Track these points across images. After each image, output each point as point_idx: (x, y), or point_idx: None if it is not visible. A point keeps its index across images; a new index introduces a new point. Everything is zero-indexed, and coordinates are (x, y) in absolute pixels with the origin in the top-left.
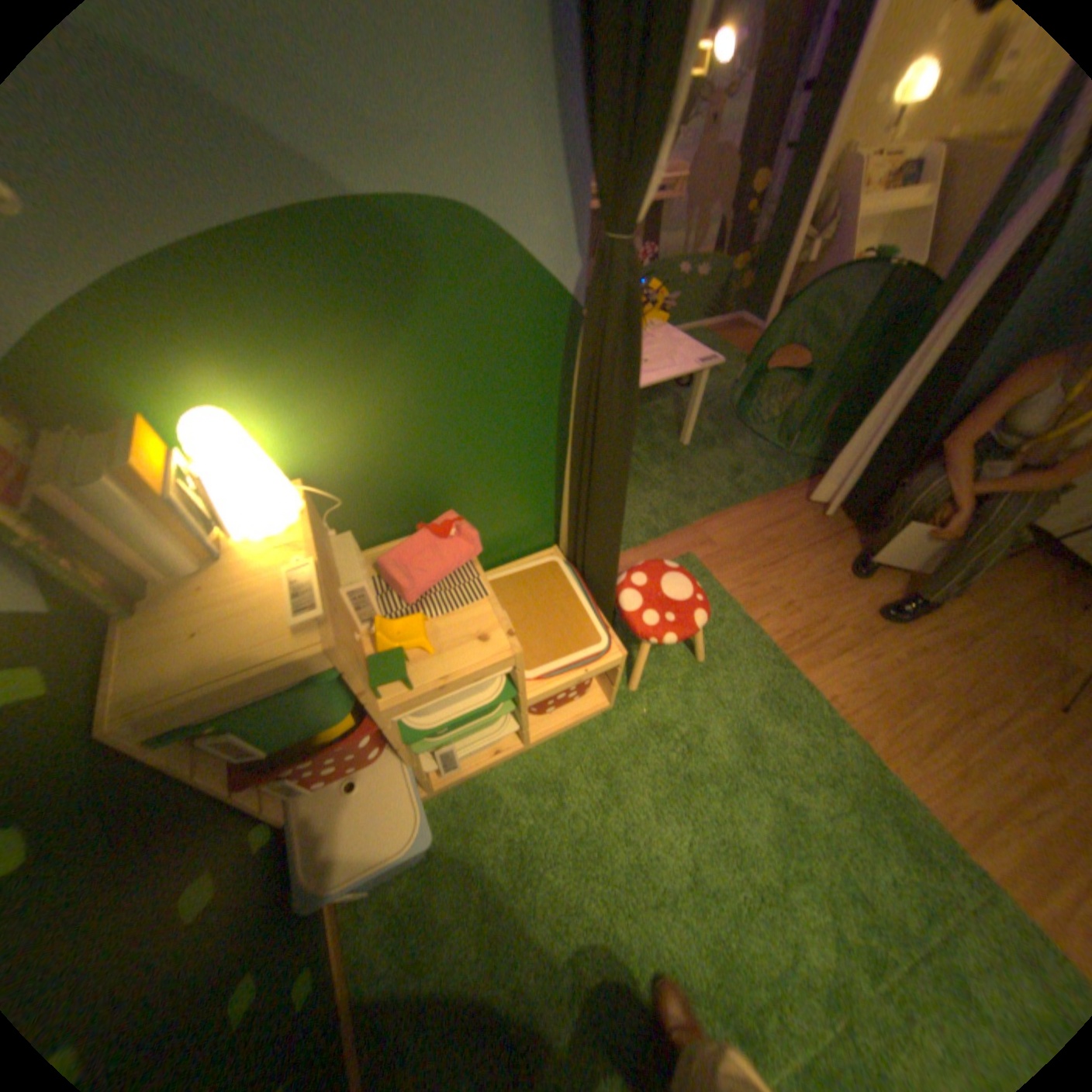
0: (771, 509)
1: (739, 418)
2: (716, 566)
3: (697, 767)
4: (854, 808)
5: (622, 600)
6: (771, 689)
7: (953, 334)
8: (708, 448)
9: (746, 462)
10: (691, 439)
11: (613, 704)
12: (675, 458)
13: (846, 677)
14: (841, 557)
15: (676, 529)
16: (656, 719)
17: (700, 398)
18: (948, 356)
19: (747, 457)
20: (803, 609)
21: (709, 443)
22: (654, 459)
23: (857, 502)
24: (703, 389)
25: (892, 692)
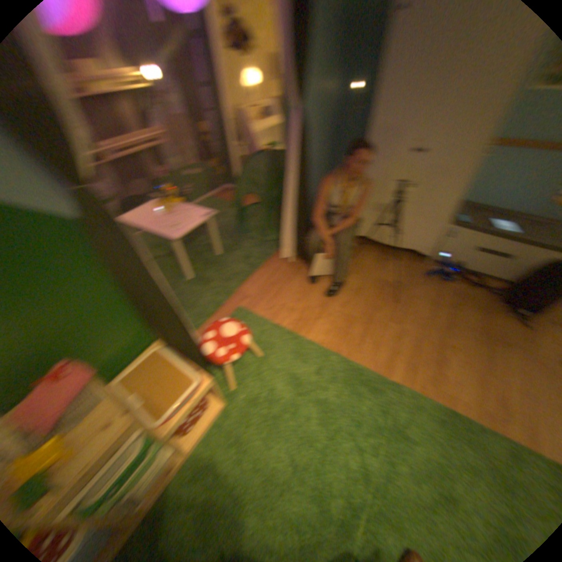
0: (270, 268)
1: (242, 232)
2: (255, 306)
3: (277, 408)
4: (345, 385)
5: (206, 349)
6: (296, 351)
7: (300, 174)
8: (233, 251)
9: (252, 251)
10: (224, 250)
11: (227, 401)
12: (219, 262)
13: (323, 329)
14: (304, 277)
15: (230, 296)
16: (251, 396)
17: (216, 231)
18: (304, 183)
19: (251, 249)
20: (297, 308)
21: (233, 248)
22: (209, 266)
23: (302, 251)
24: (215, 226)
25: (342, 326)
